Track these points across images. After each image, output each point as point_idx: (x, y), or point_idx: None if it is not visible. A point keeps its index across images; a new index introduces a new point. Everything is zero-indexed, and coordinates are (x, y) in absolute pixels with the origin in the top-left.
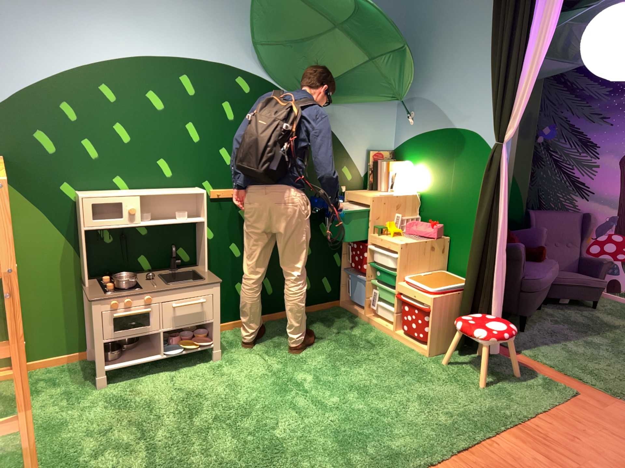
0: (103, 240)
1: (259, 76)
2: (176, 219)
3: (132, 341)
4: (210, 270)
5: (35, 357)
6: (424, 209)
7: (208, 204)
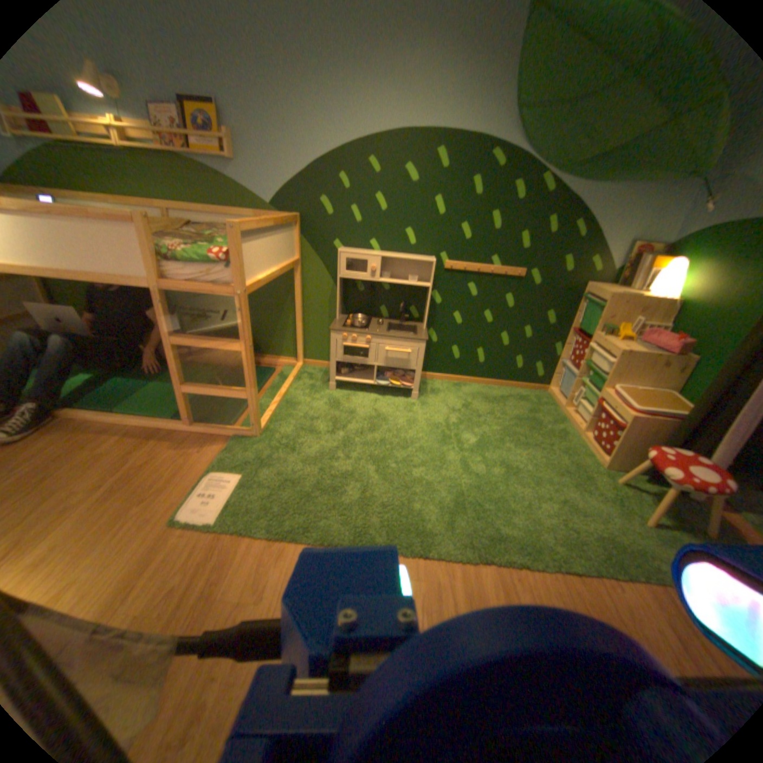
0: (352, 287)
1: (517, 141)
2: (406, 280)
3: (358, 365)
4: (424, 328)
5: (304, 357)
6: (682, 318)
7: (438, 272)
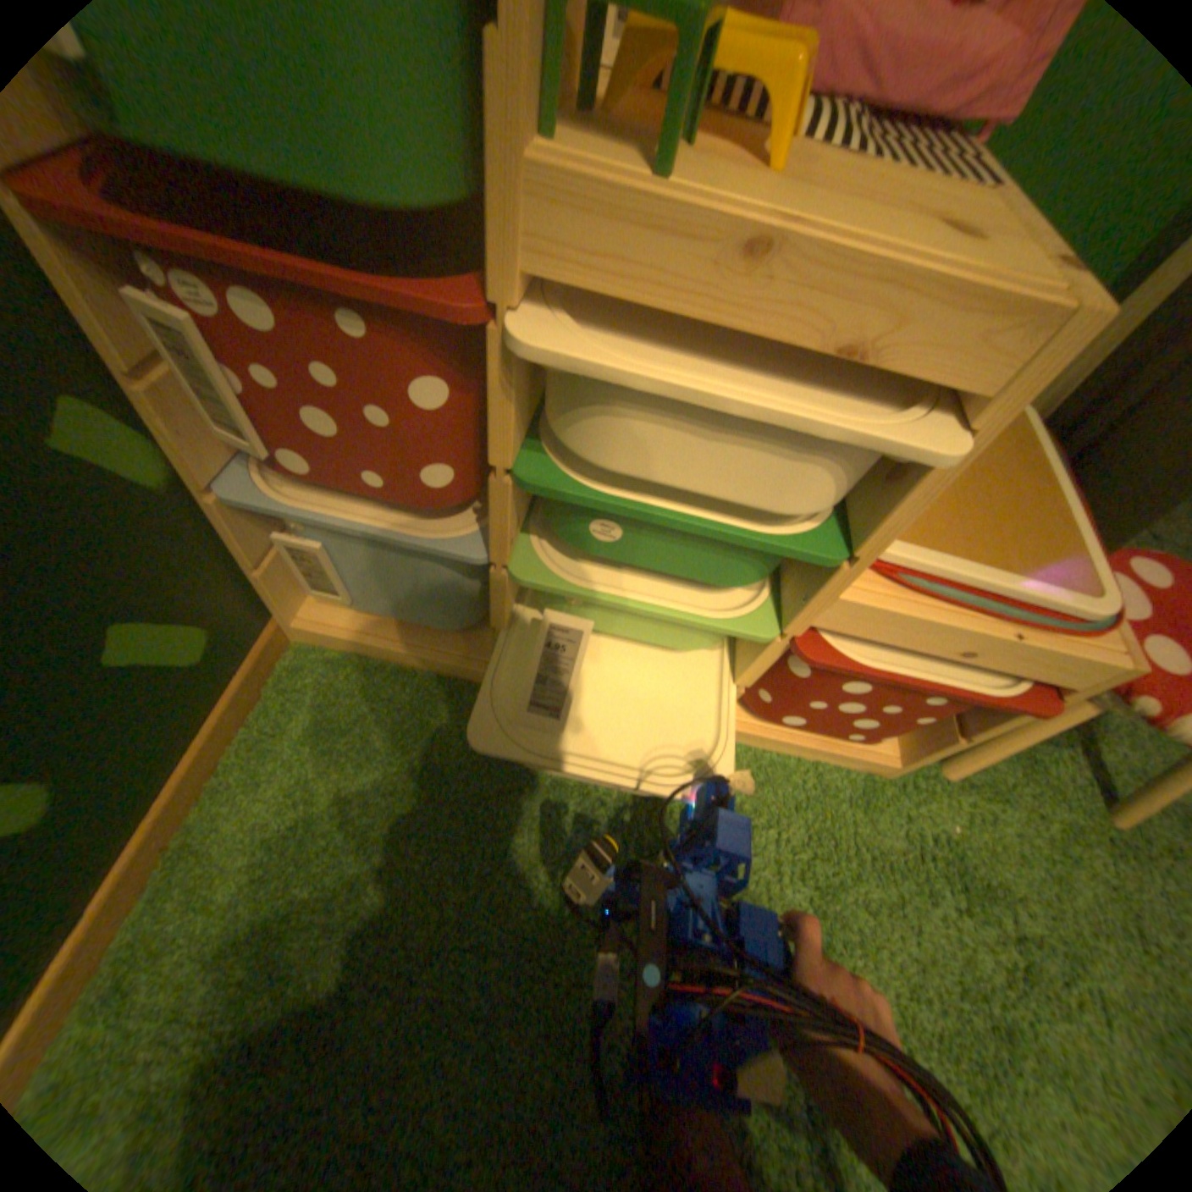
0: None
1: None
2: None
3: None
4: None
5: None
6: None
7: None
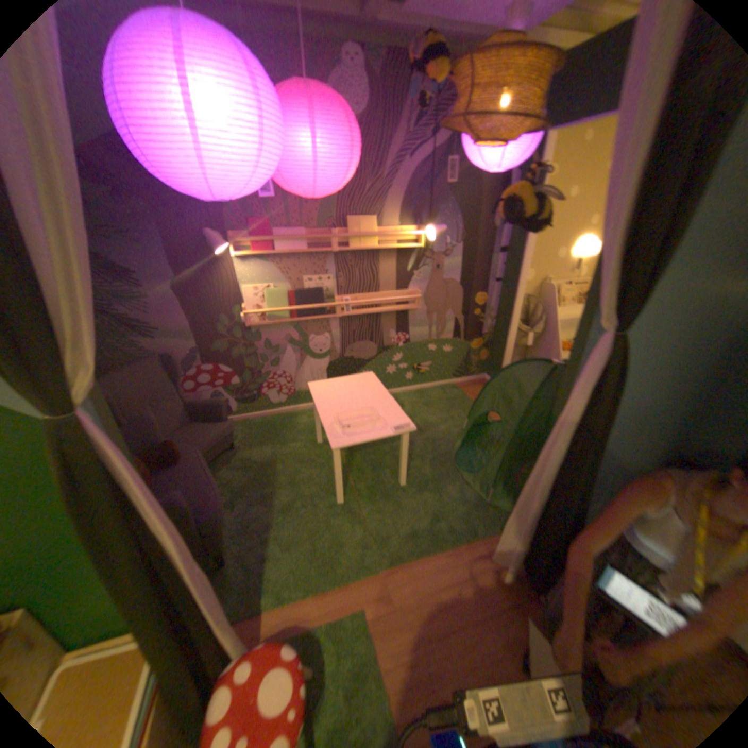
0: None
1: None
2: None
3: None
4: None
5: None
6: None
7: None
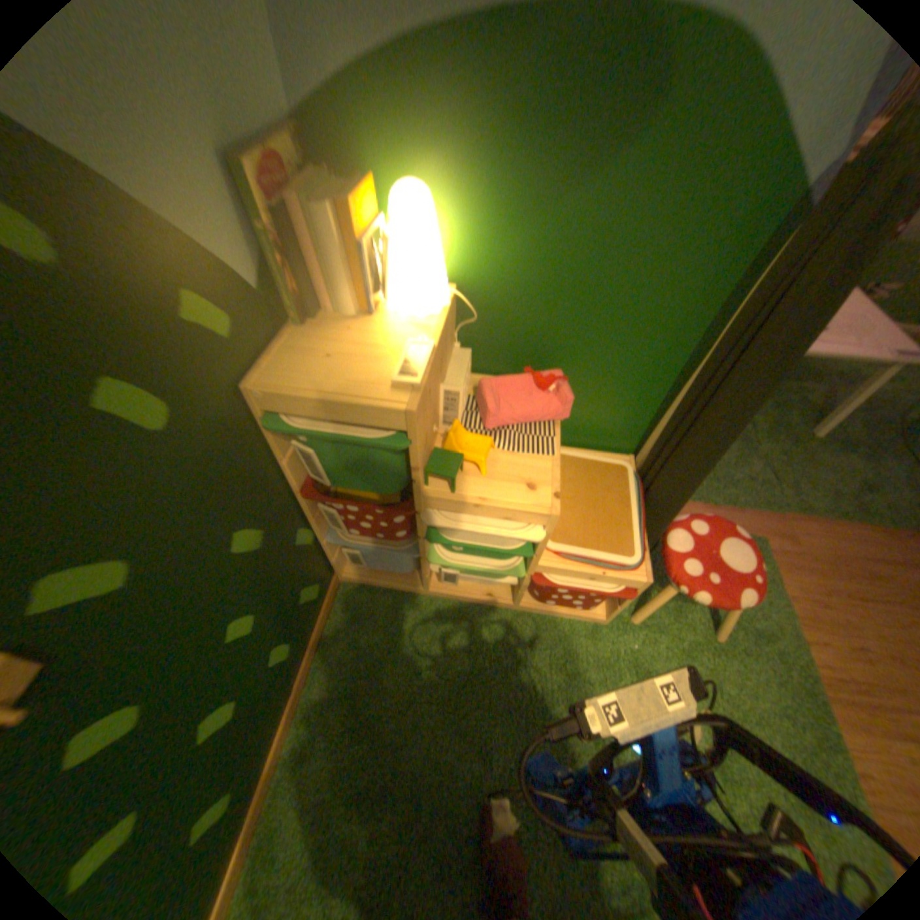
0: None
1: None
2: None
3: None
4: None
5: None
6: (483, 322)
7: None
